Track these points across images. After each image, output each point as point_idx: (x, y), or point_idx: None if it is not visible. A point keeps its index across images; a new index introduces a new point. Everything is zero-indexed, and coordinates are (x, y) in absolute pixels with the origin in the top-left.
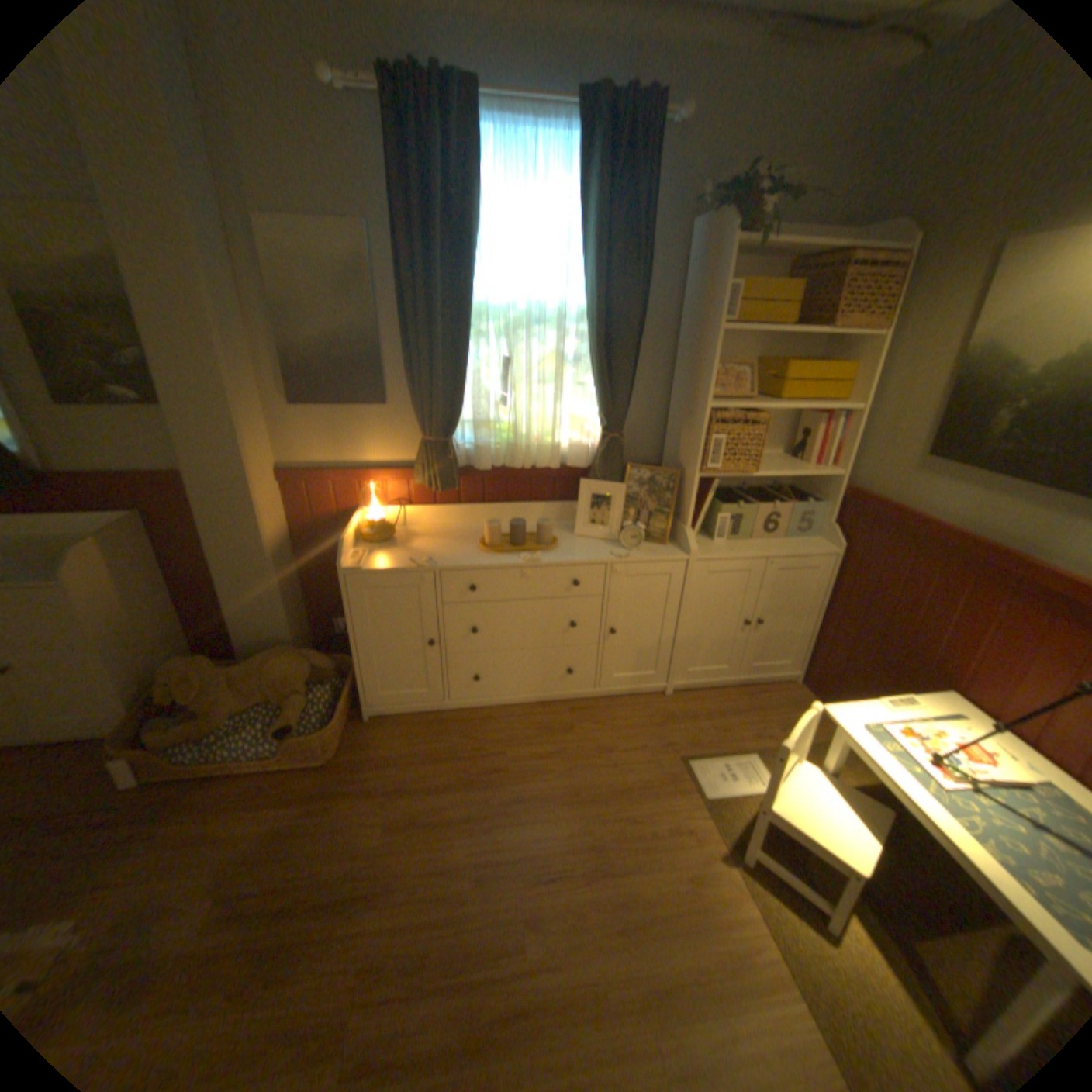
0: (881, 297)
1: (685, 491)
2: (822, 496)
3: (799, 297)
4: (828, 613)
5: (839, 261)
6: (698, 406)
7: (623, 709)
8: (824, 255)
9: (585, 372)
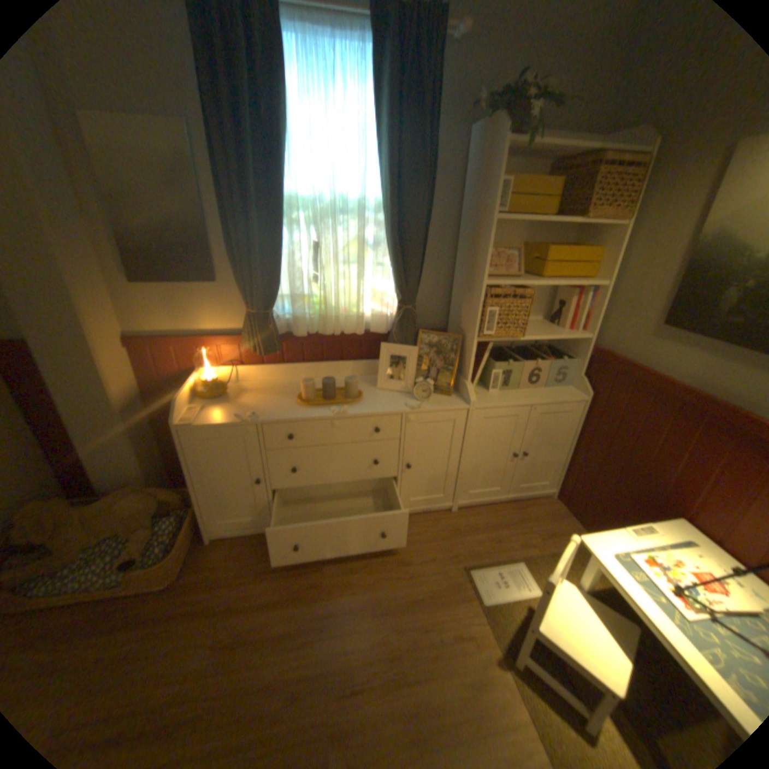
0: (625, 193)
1: (466, 352)
2: (574, 353)
3: (558, 192)
4: (578, 445)
5: (592, 161)
6: (476, 283)
7: (418, 525)
8: (579, 156)
9: (383, 254)
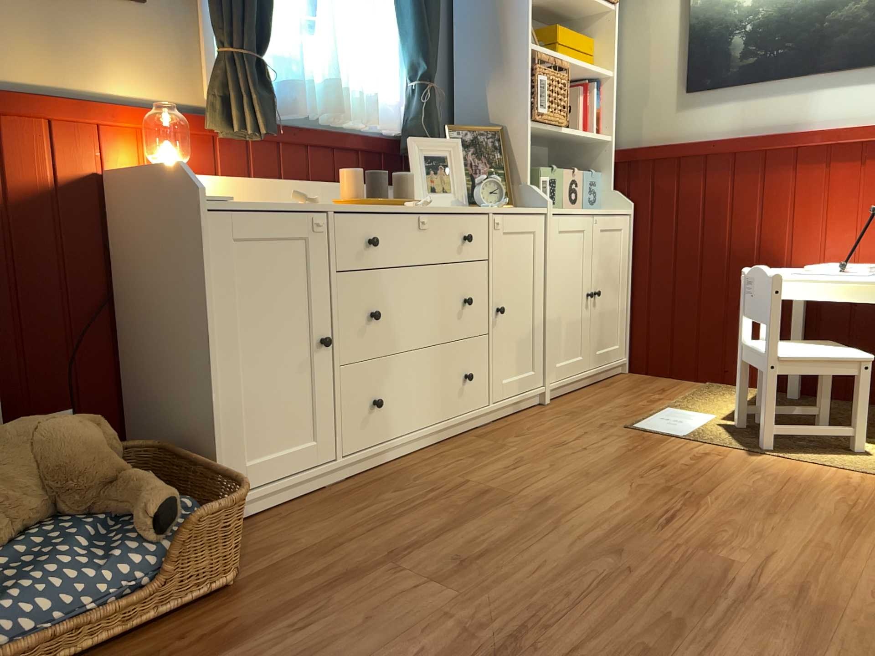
0: None
1: (513, 146)
2: (592, 169)
3: None
4: (633, 278)
5: None
6: (513, 49)
7: (524, 421)
8: None
9: (388, 10)
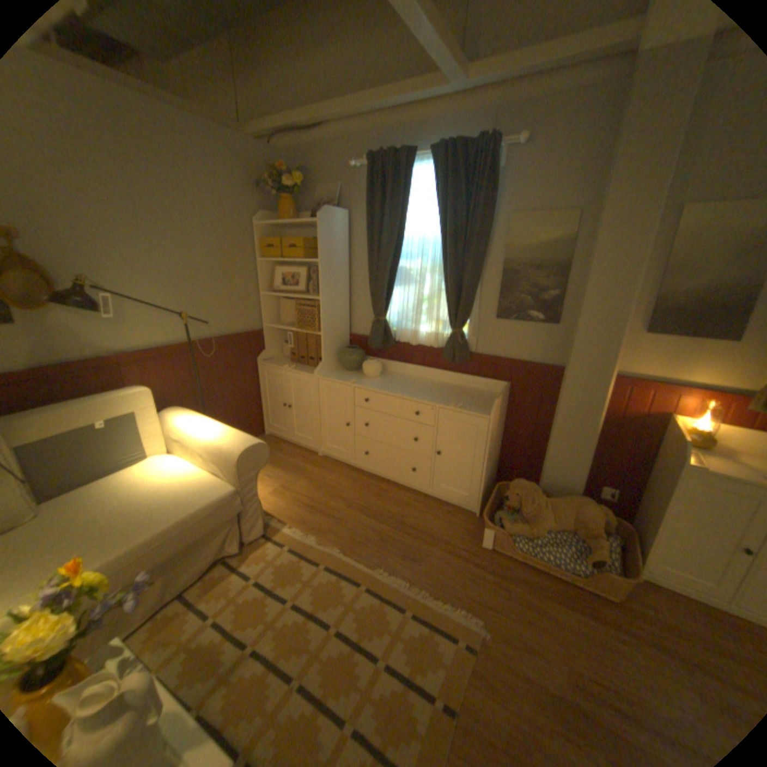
0: None
1: None
2: None
3: None
4: None
5: None
6: None
7: None
8: None
9: None
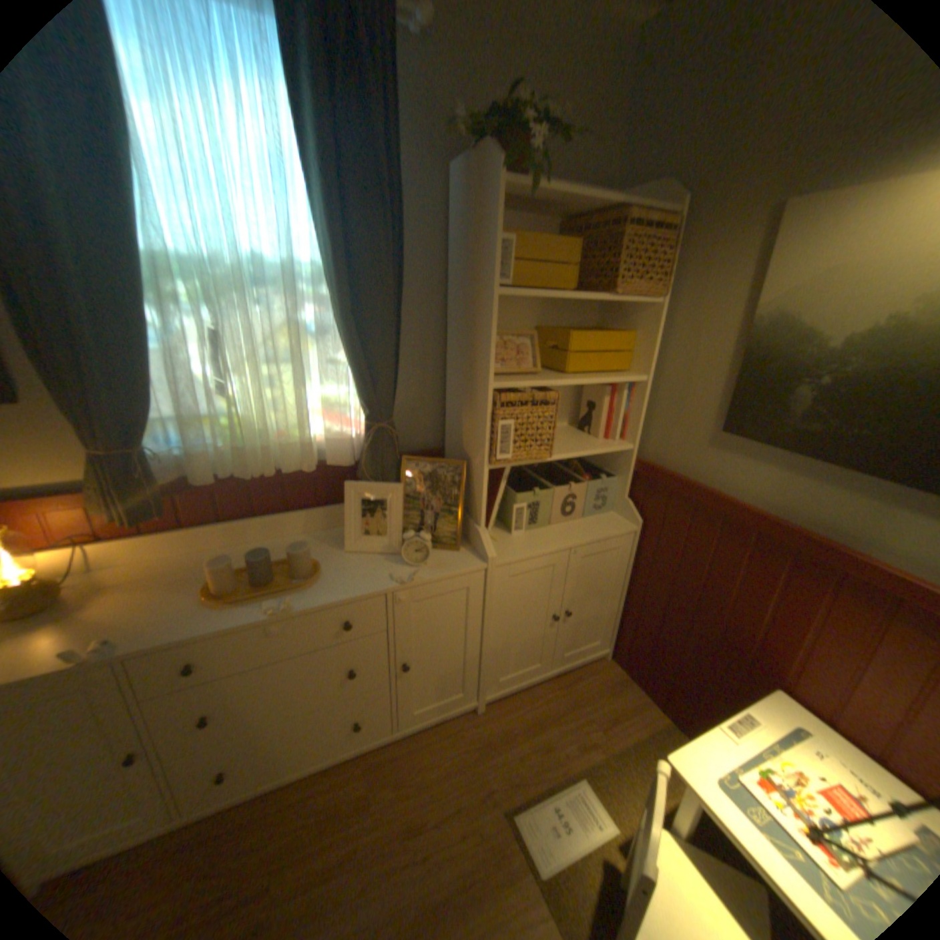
0: (655, 262)
1: (474, 483)
2: (612, 469)
3: (574, 260)
4: (631, 589)
5: (614, 219)
6: (479, 385)
7: (431, 749)
8: (596, 212)
9: (334, 346)
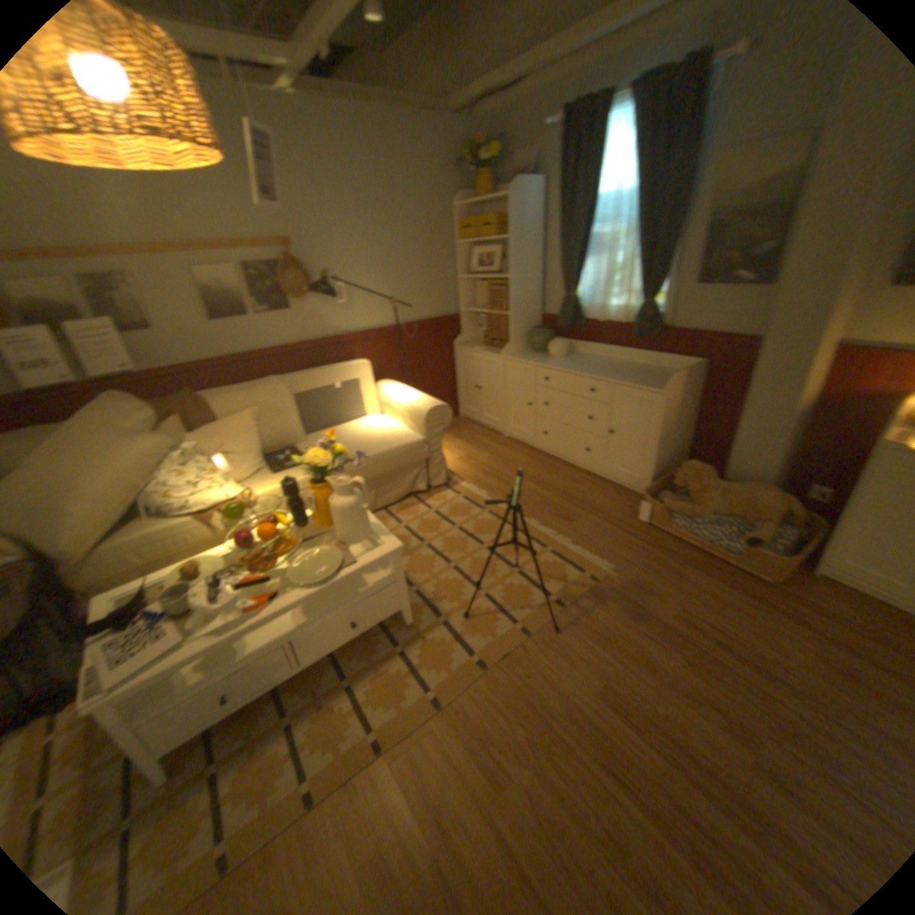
0: None
1: None
2: None
3: None
4: None
5: None
6: None
7: None
8: None
9: None
